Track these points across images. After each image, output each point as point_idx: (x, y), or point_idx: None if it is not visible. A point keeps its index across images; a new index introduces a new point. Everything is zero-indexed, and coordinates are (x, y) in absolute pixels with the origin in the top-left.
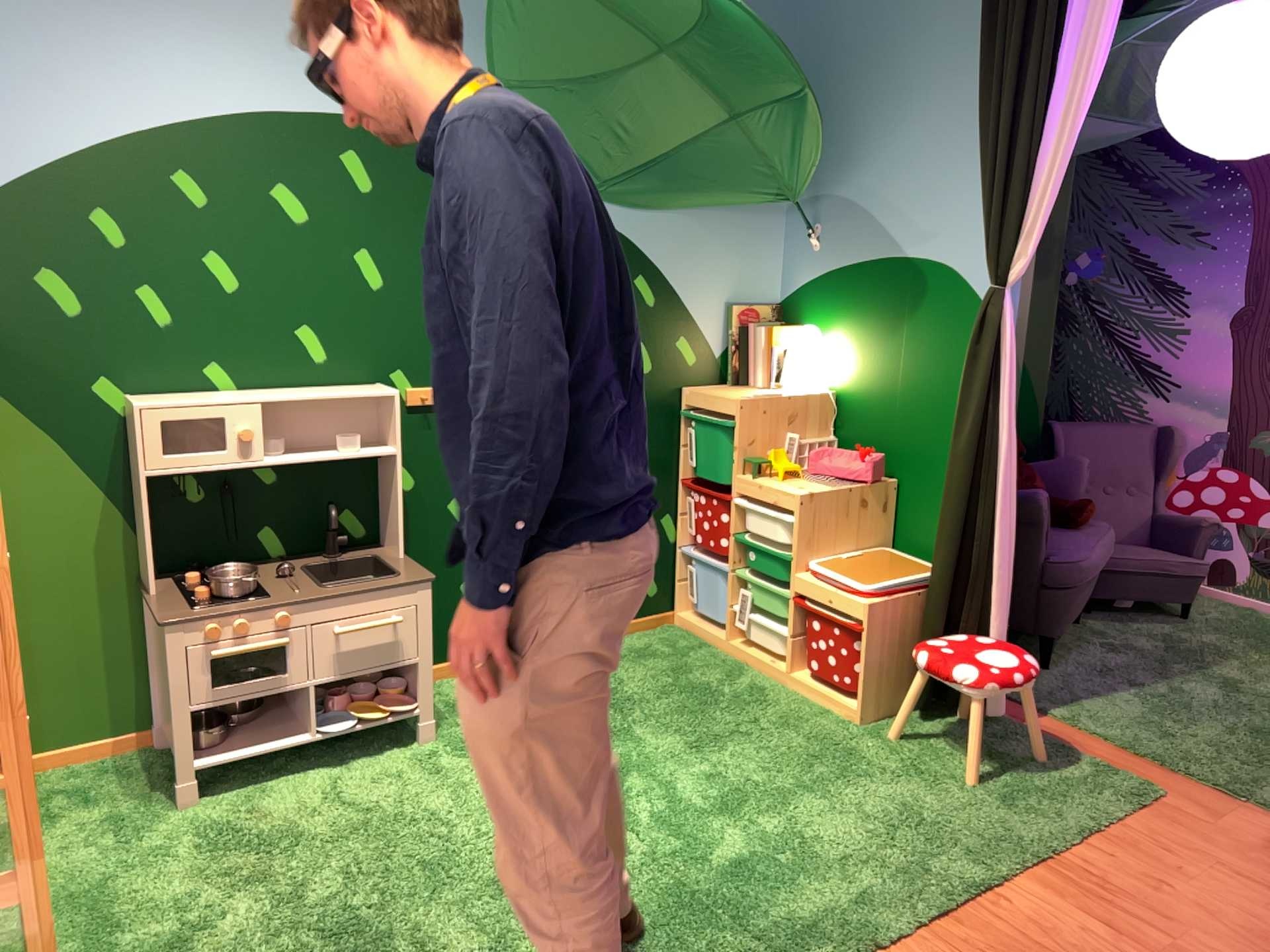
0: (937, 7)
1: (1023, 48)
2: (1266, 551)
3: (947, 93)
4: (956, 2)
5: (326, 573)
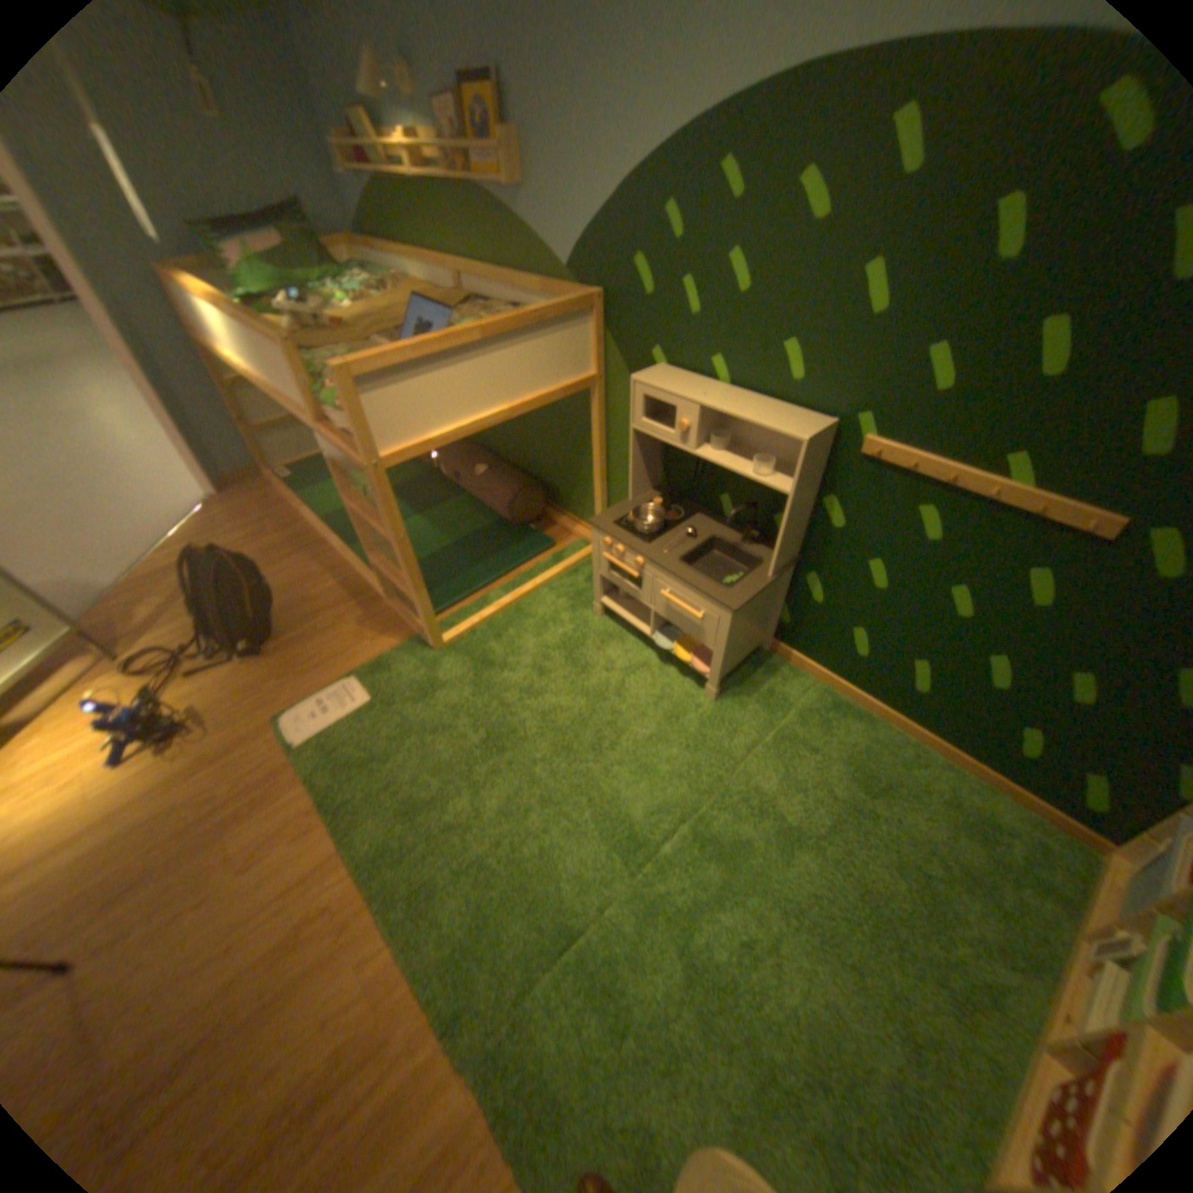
0: None
1: None
2: None
3: None
4: None
5: (726, 552)
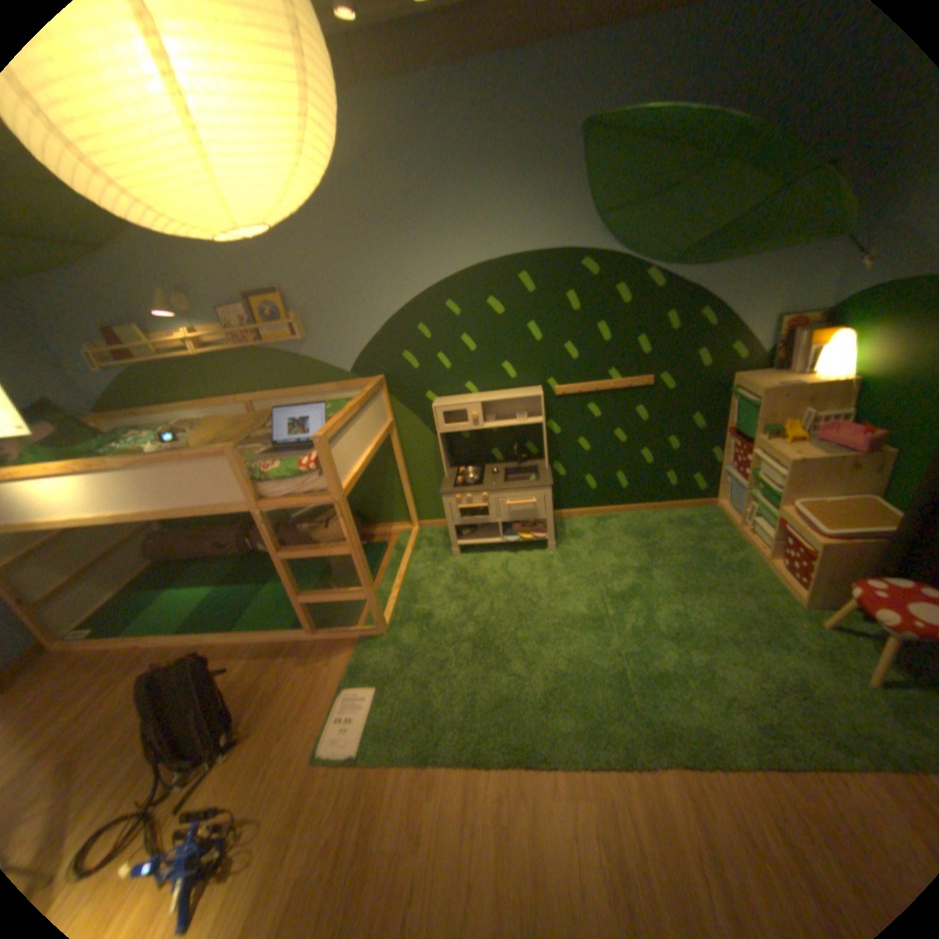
0: None
1: None
2: None
3: None
4: None
5: (514, 472)
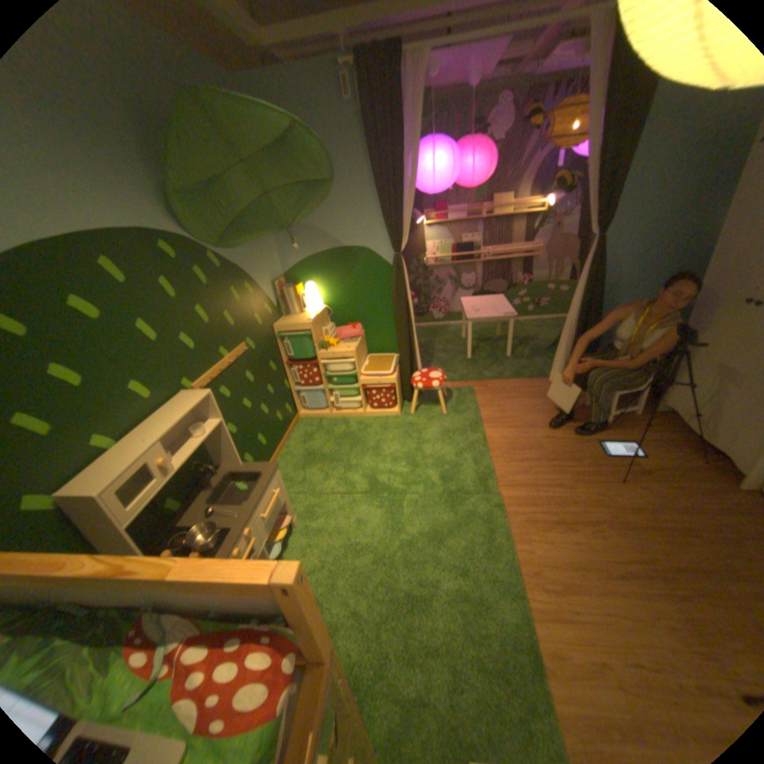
0: (331, 135)
1: (392, 158)
2: (417, 311)
3: (347, 175)
4: (341, 133)
5: (215, 497)
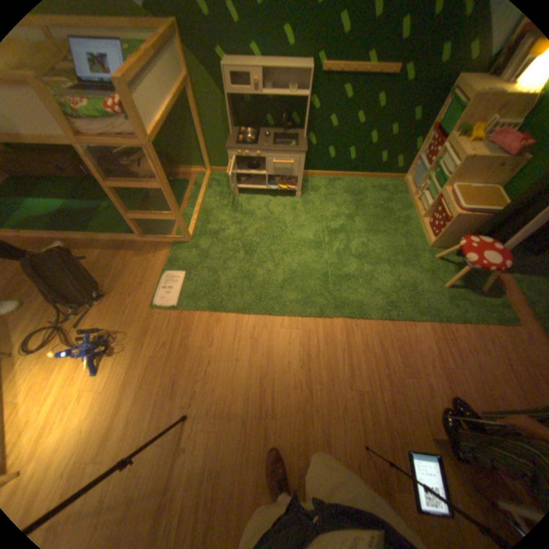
0: None
1: None
2: None
3: None
4: None
5: (281, 137)
